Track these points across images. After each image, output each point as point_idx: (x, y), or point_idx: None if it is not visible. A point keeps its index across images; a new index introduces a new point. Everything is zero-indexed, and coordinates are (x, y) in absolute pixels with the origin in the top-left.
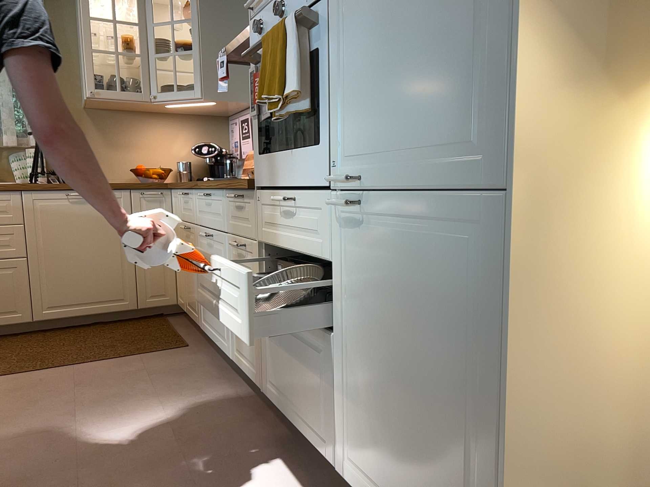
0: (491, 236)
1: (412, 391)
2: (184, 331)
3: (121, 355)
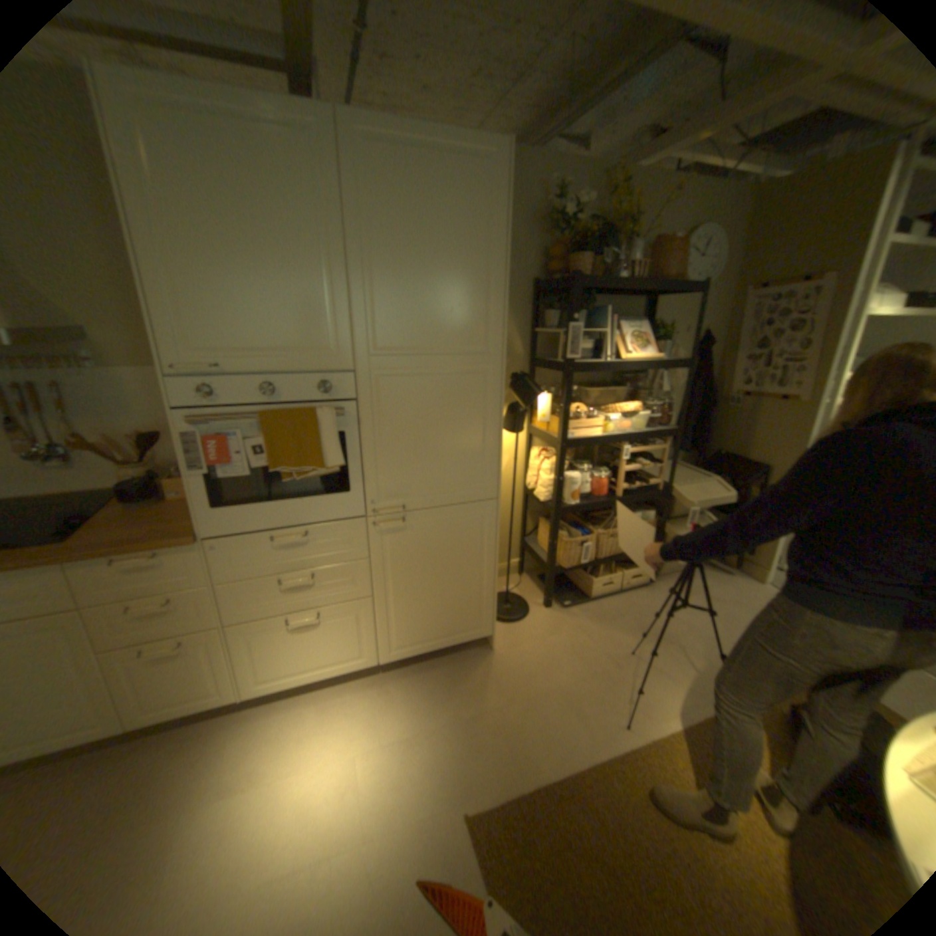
0: (484, 514)
1: (443, 586)
2: None
3: None
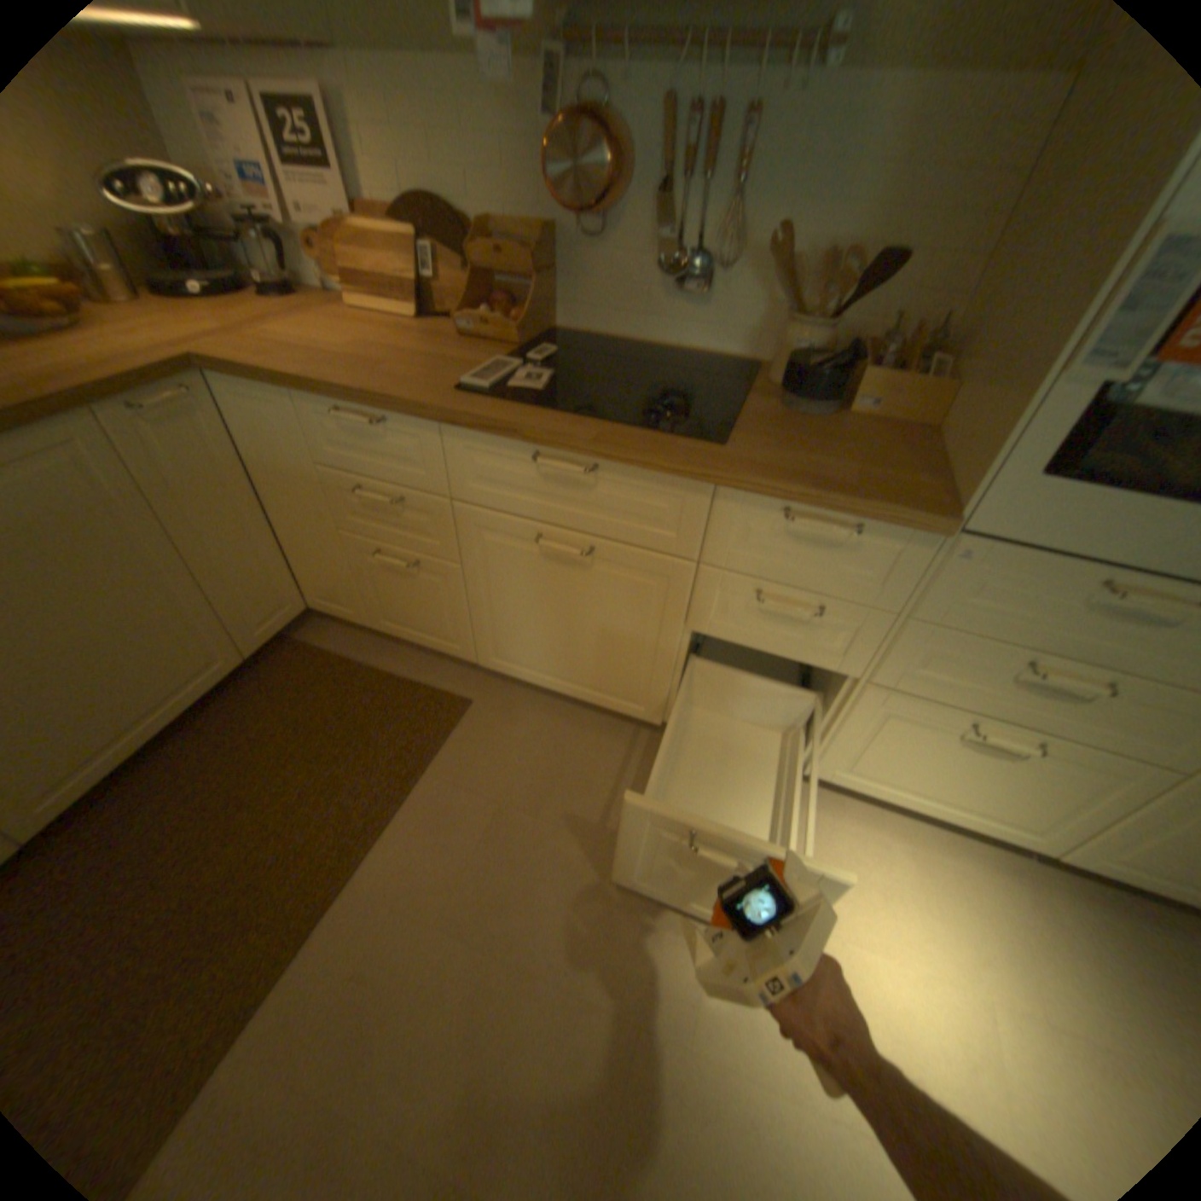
0: None
1: None
2: (394, 661)
3: (396, 794)
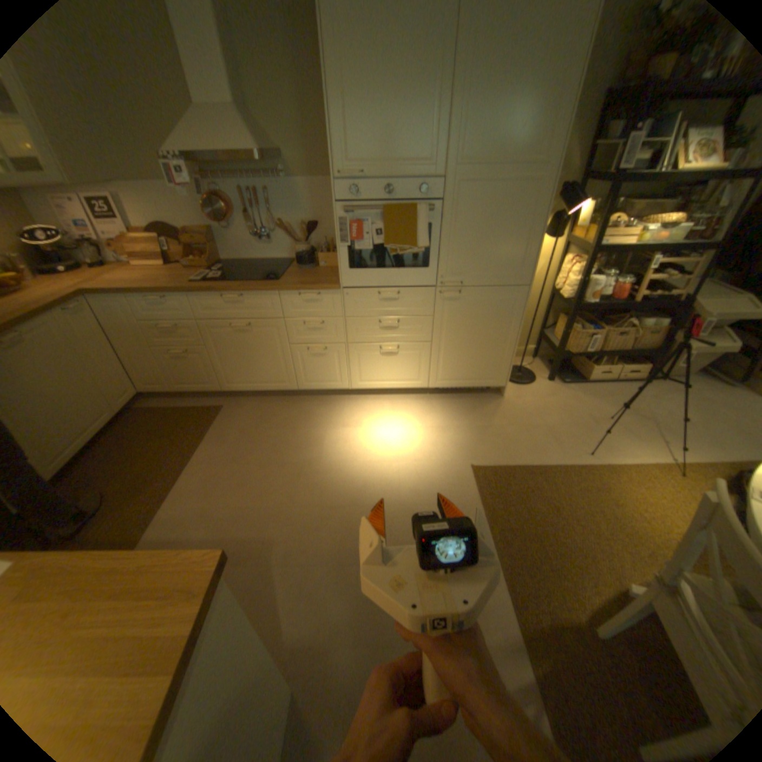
0: (517, 297)
1: (477, 345)
2: (183, 404)
3: (198, 438)
